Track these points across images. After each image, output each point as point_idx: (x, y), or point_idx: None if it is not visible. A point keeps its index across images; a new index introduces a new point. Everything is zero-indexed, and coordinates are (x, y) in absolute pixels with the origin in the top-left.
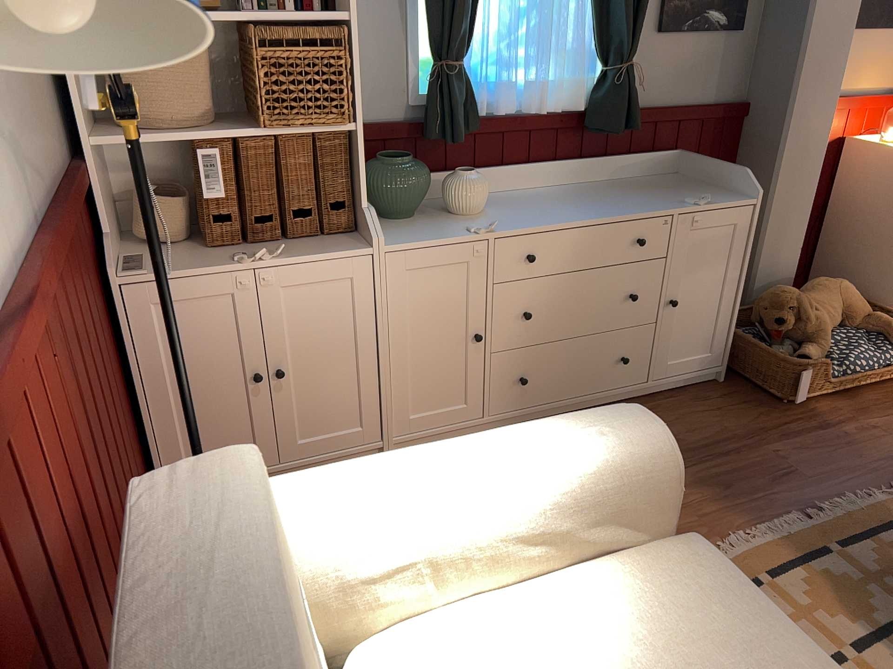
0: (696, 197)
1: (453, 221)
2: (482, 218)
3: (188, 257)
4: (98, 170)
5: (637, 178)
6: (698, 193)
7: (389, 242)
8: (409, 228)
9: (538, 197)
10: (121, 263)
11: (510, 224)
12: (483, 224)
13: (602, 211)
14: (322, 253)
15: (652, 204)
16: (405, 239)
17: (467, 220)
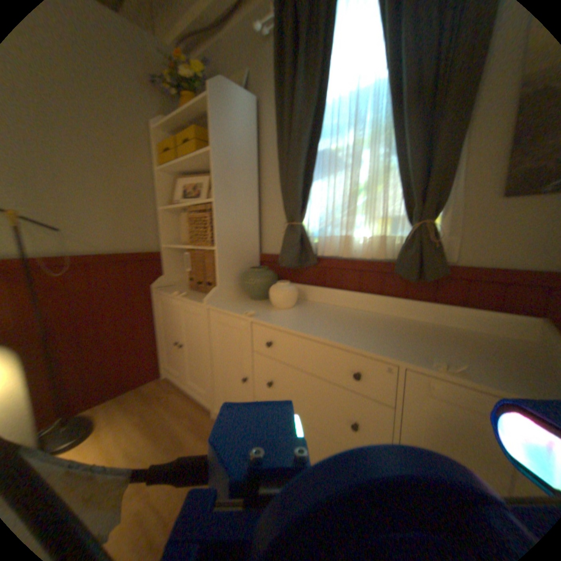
0: (464, 363)
1: (261, 308)
2: (276, 311)
3: (179, 290)
4: (168, 255)
5: (468, 330)
6: (490, 364)
7: (216, 305)
8: (241, 303)
9: (342, 314)
10: (166, 286)
11: (271, 318)
12: (253, 312)
13: (341, 335)
14: (195, 301)
15: (397, 348)
16: (222, 306)
17: (268, 309)
